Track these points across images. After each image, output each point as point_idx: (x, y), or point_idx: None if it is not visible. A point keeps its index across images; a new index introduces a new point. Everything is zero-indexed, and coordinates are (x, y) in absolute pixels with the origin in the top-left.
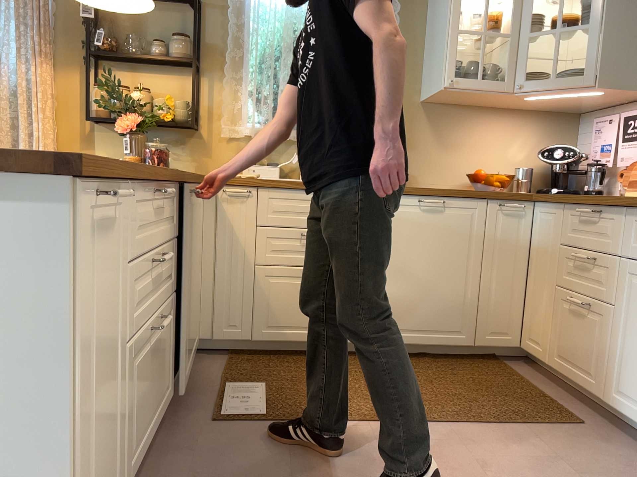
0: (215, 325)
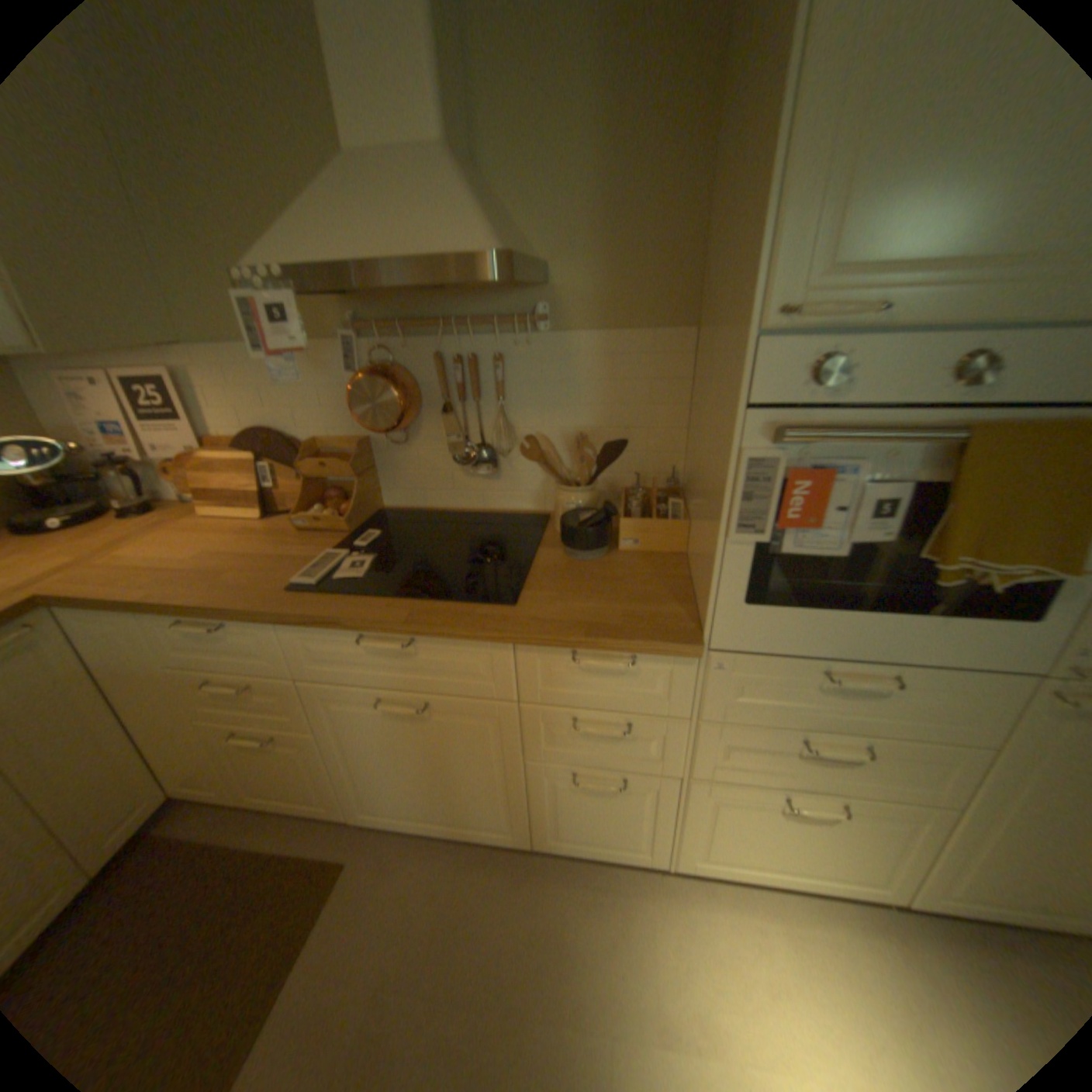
0: None
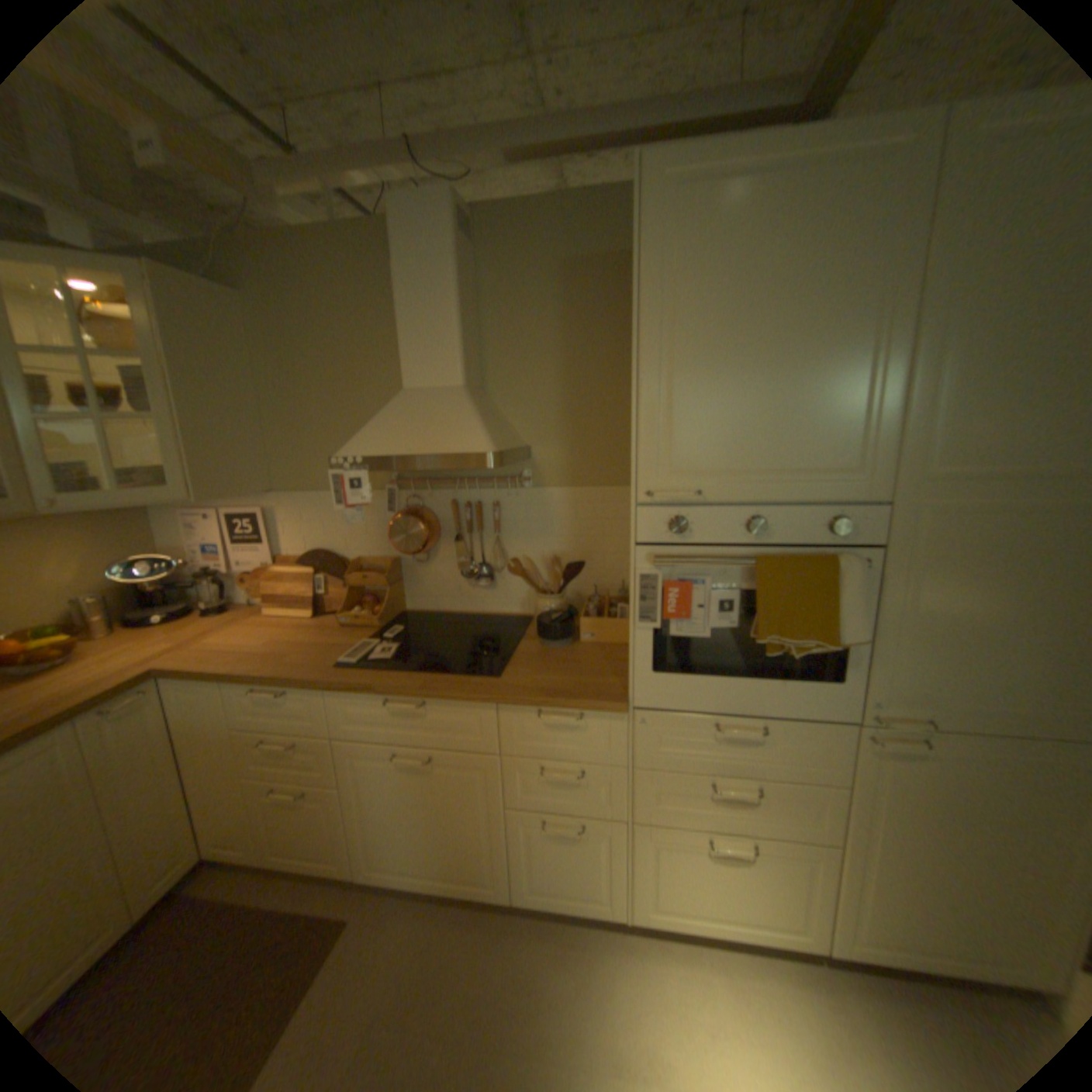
0: None
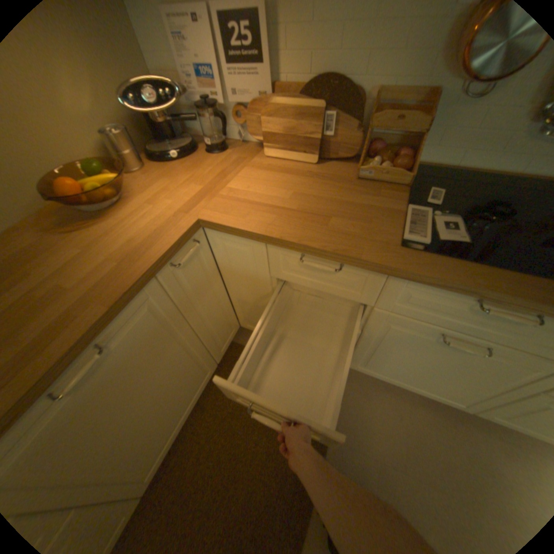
0: None
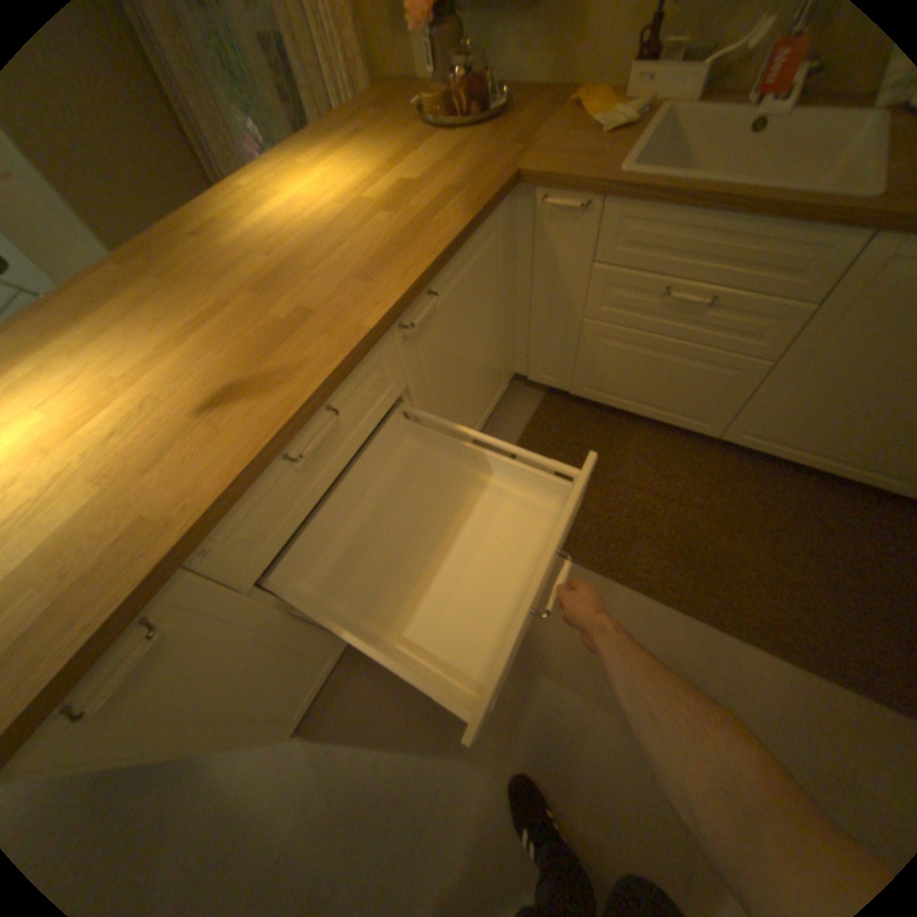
0: (530, 368)
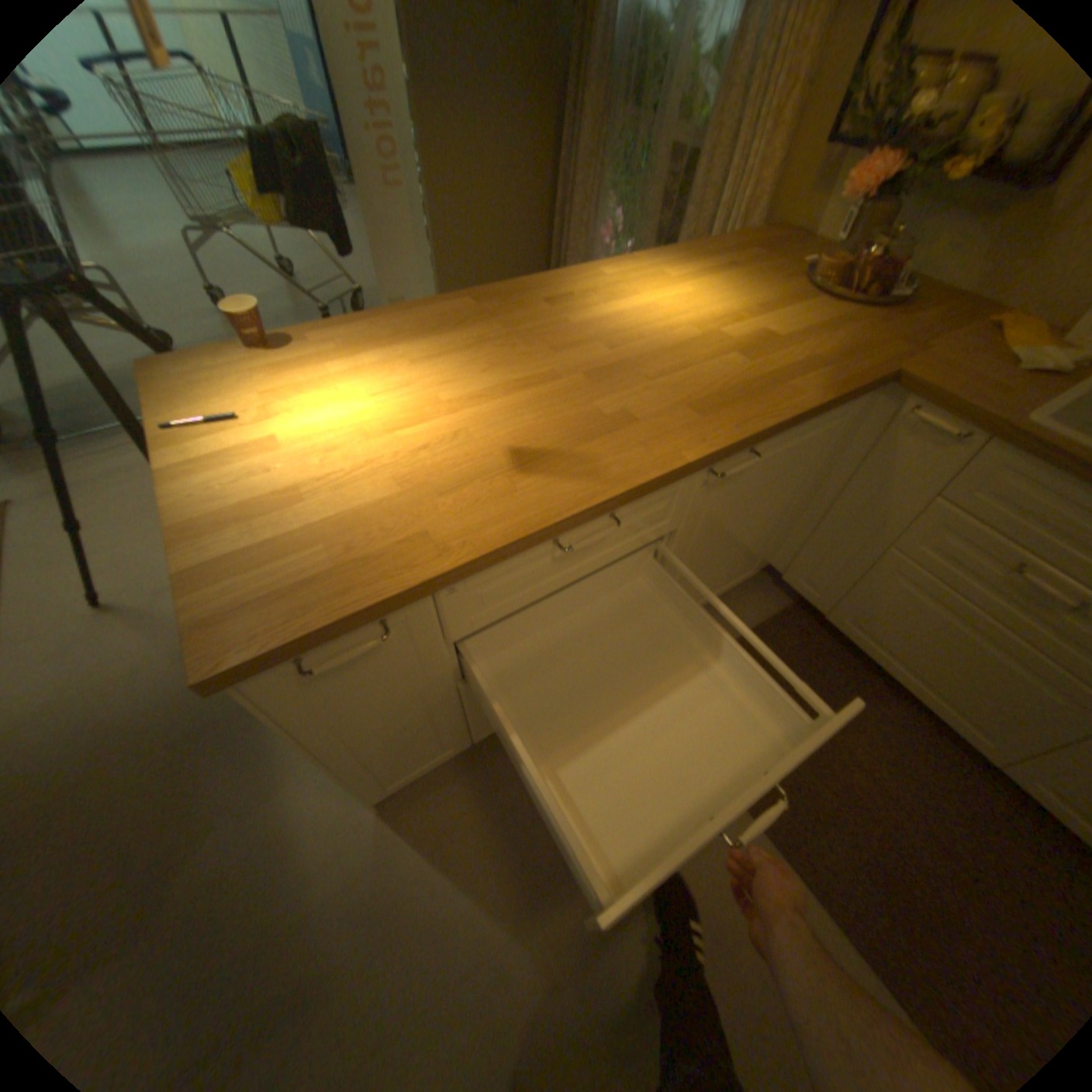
0: (794, 569)
